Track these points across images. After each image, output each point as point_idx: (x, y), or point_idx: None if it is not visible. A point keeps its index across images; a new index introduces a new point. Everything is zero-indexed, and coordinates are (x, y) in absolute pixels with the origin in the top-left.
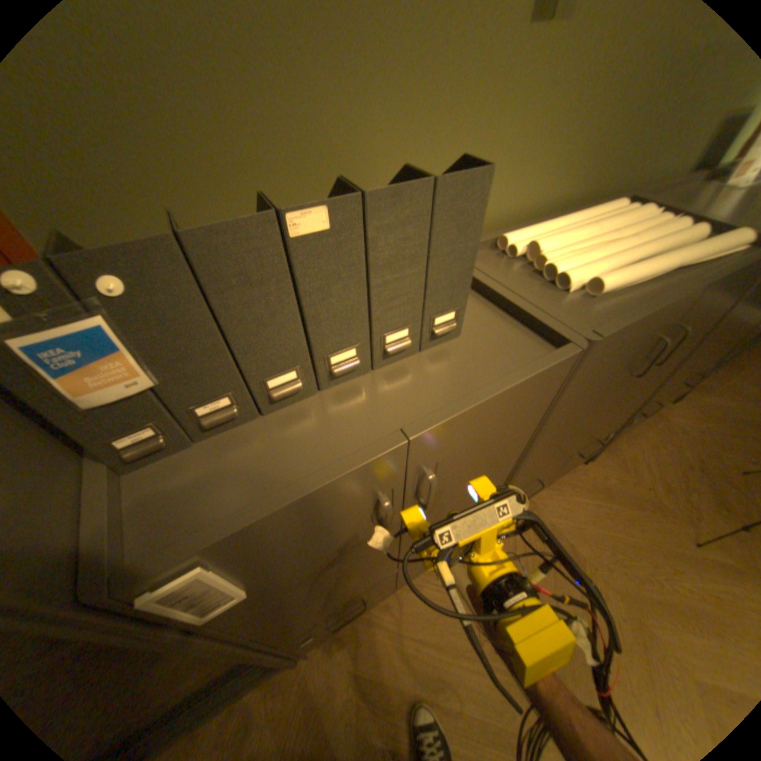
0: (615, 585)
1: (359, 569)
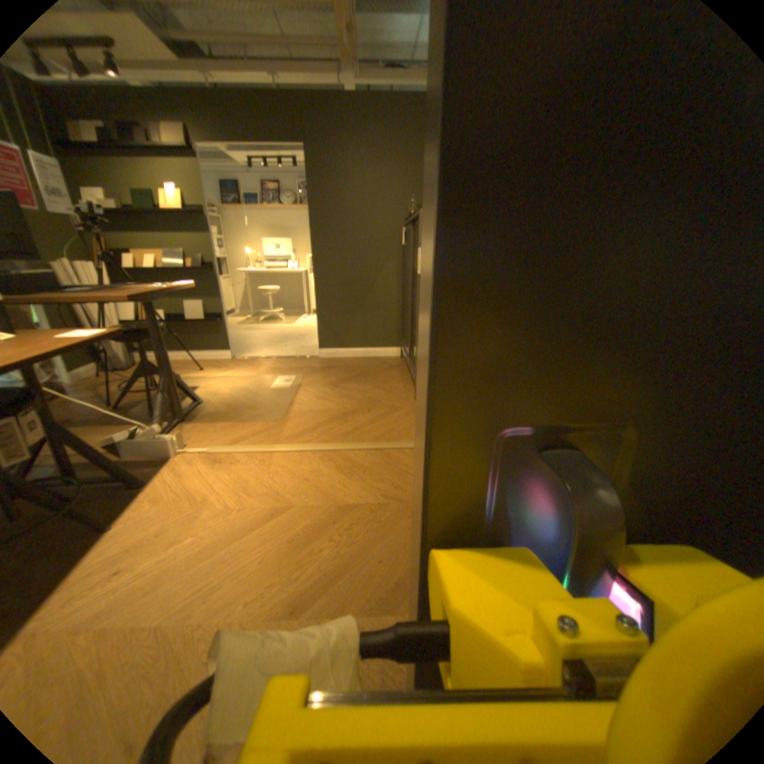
0: (364, 507)
1: None
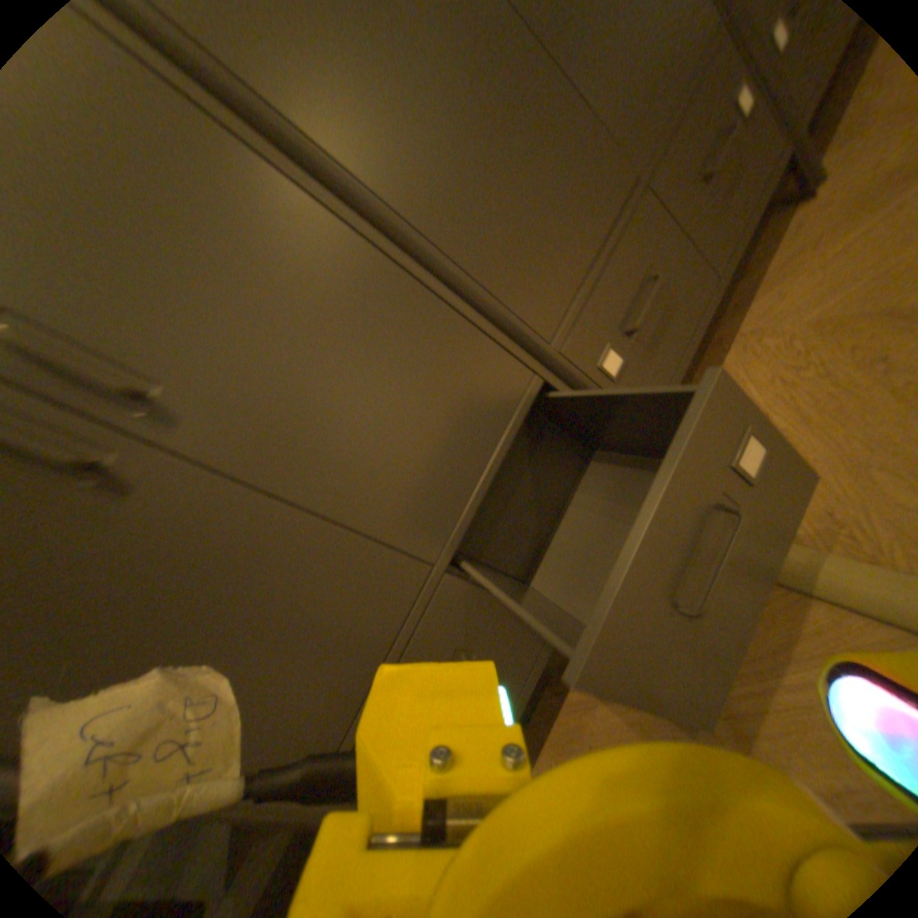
0: None
1: (247, 573)
